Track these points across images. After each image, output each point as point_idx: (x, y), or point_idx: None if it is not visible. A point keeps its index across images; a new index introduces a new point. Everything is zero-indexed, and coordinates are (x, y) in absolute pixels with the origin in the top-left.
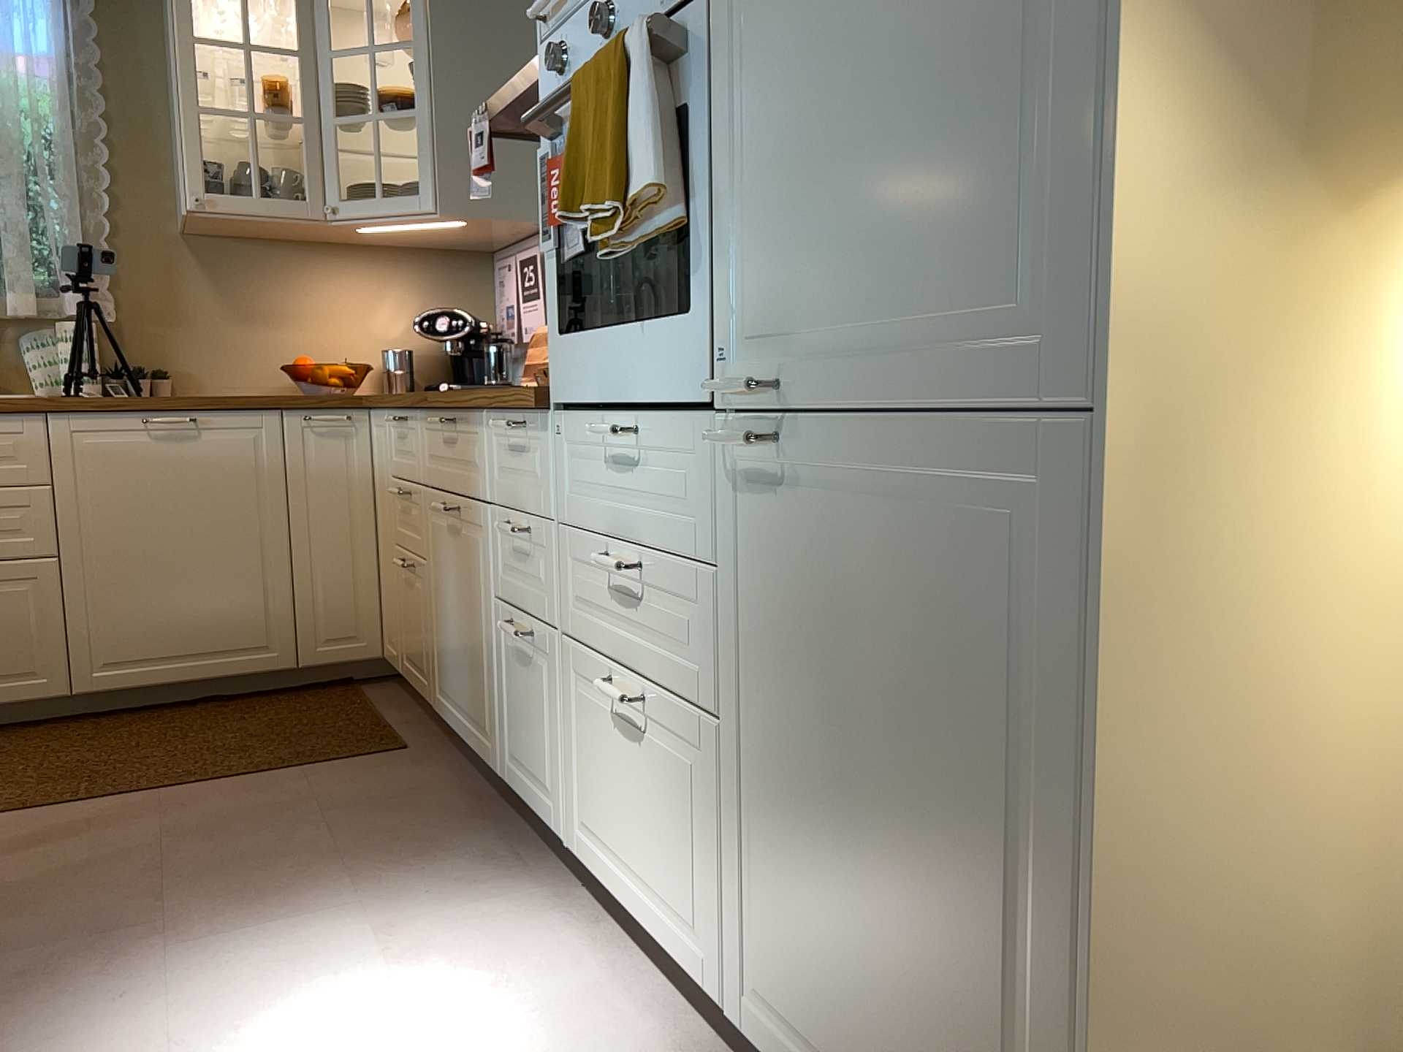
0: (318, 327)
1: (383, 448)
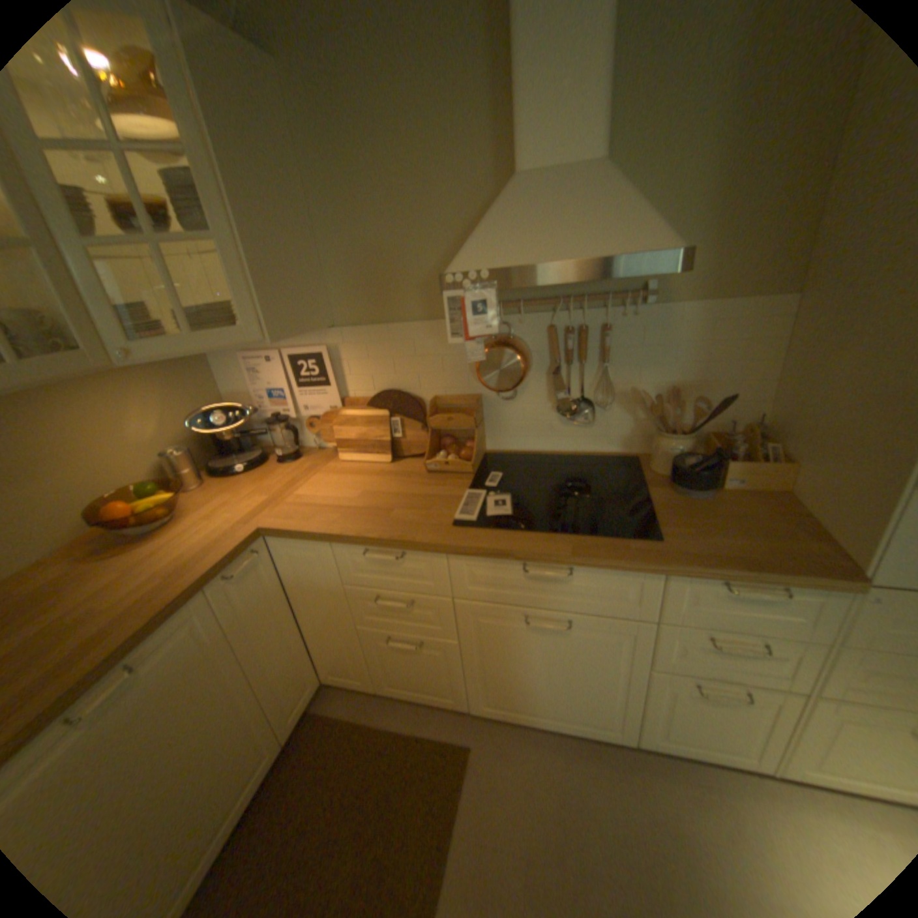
0: (77, 461)
1: (317, 565)
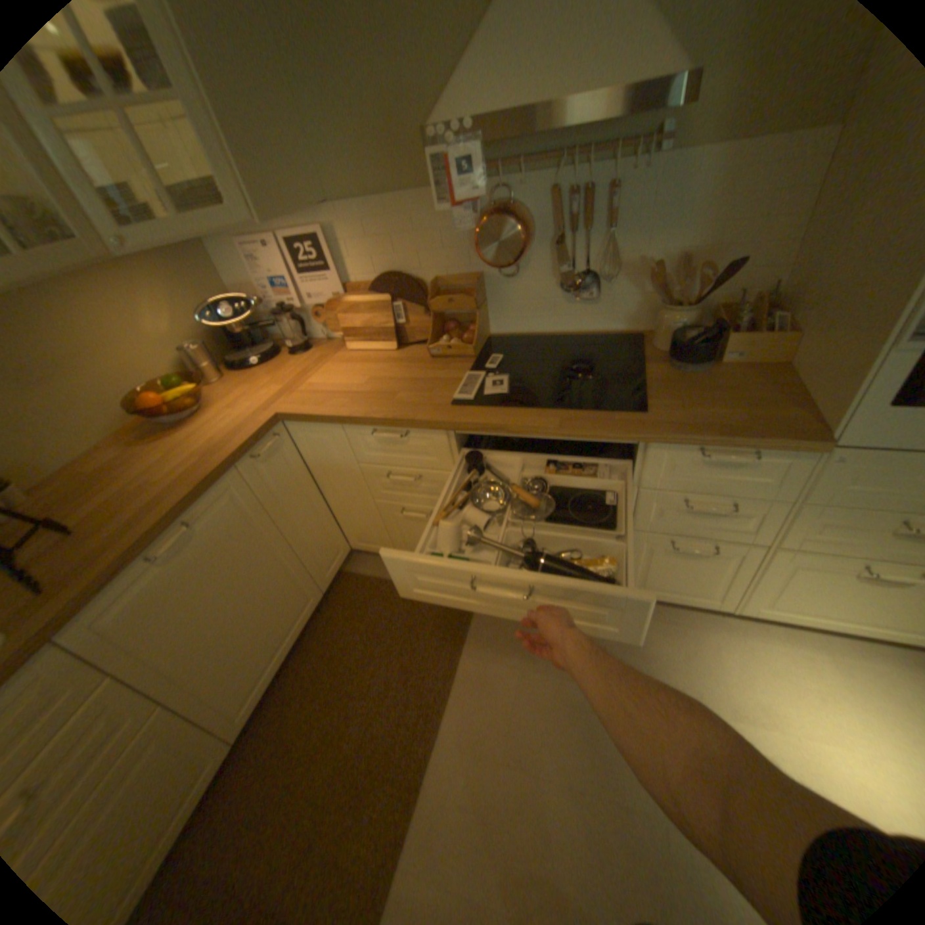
0: (105, 355)
1: (333, 445)
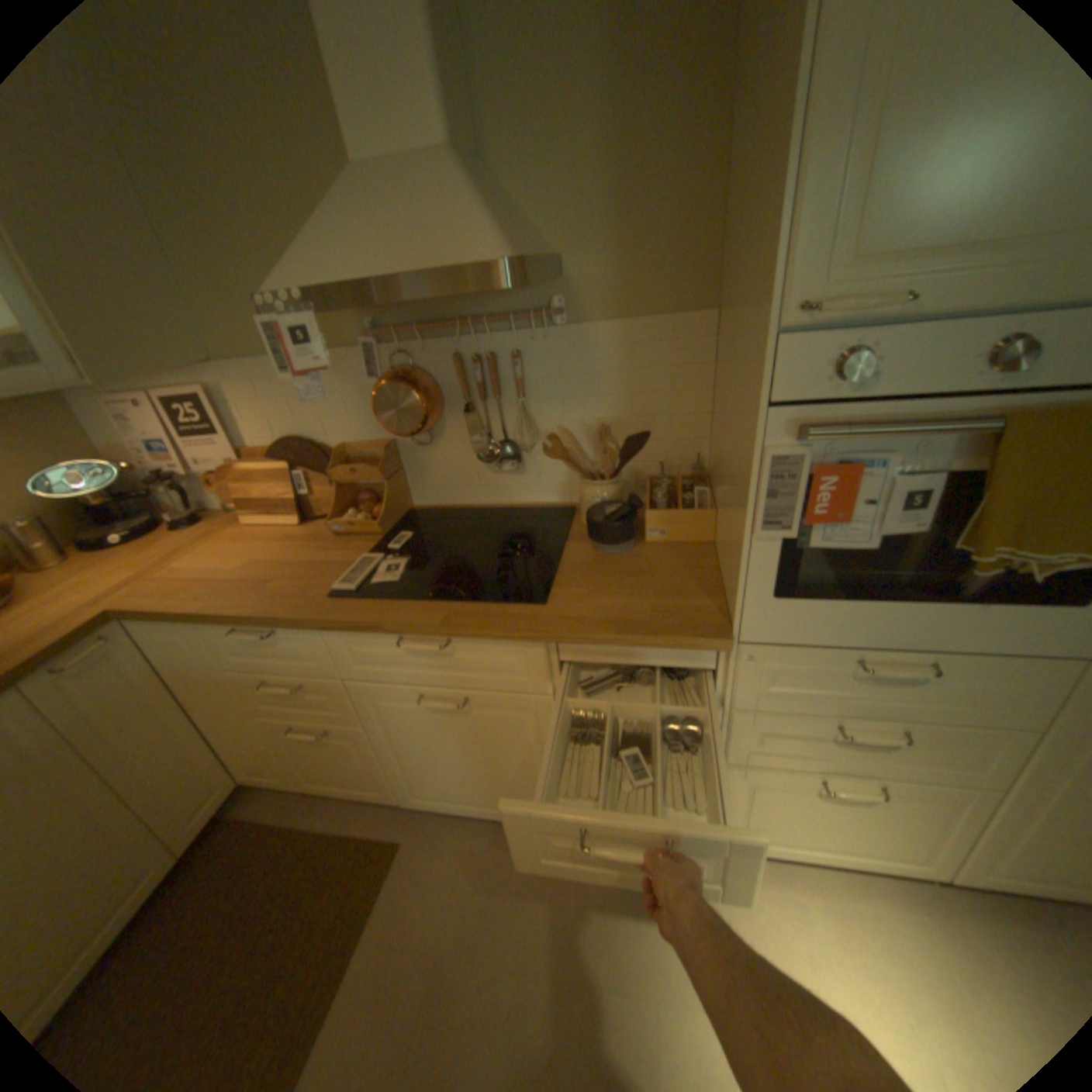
0: None
1: (186, 651)
